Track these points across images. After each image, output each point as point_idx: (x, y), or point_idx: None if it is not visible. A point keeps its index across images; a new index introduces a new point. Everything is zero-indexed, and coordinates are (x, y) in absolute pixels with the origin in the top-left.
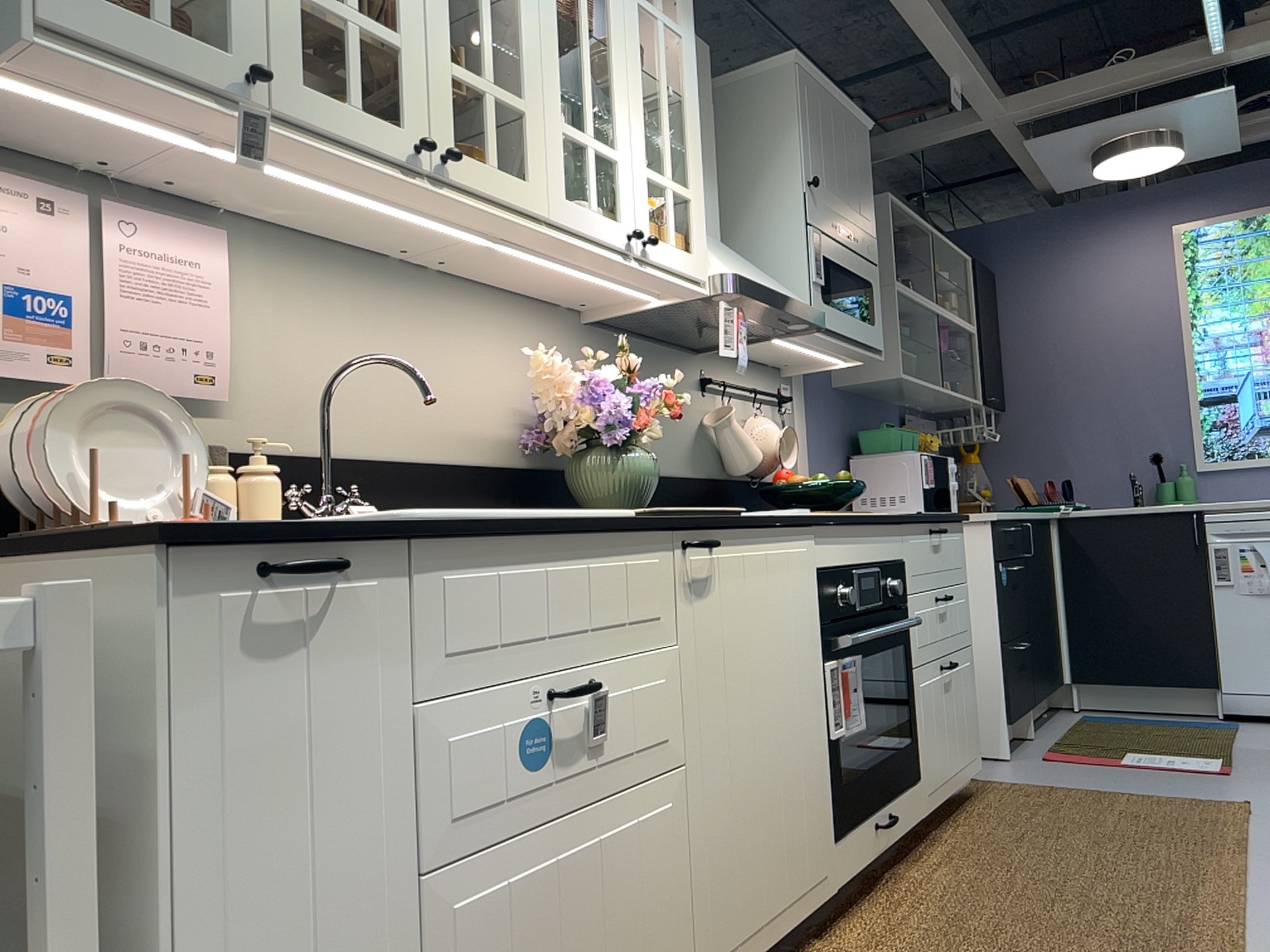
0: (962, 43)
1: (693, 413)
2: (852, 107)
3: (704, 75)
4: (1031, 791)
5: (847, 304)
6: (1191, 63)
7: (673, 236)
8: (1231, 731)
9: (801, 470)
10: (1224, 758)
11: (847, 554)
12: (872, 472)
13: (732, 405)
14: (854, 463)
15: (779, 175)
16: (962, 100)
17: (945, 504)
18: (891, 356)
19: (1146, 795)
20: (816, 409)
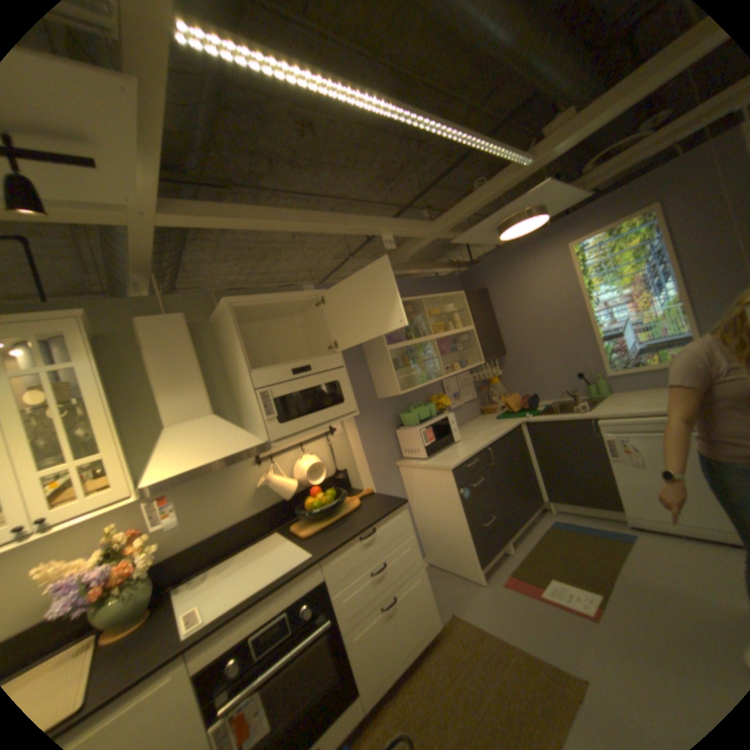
0: (368, 222)
1: (247, 483)
2: (296, 294)
3: (174, 332)
4: (468, 645)
5: (315, 404)
6: (518, 175)
7: (77, 496)
8: (627, 552)
9: (352, 458)
10: (604, 599)
11: (233, 639)
12: (404, 437)
13: (272, 468)
14: (396, 432)
15: (239, 364)
16: (394, 242)
17: (446, 444)
18: (392, 385)
19: (528, 660)
20: (361, 420)
